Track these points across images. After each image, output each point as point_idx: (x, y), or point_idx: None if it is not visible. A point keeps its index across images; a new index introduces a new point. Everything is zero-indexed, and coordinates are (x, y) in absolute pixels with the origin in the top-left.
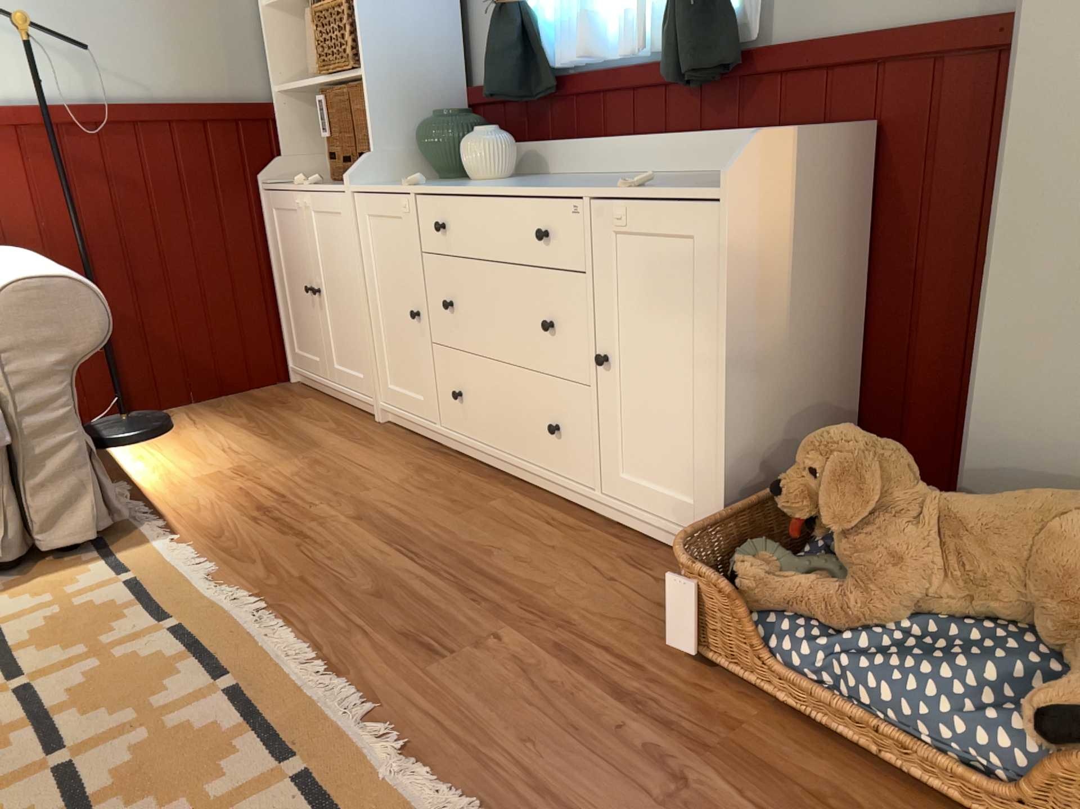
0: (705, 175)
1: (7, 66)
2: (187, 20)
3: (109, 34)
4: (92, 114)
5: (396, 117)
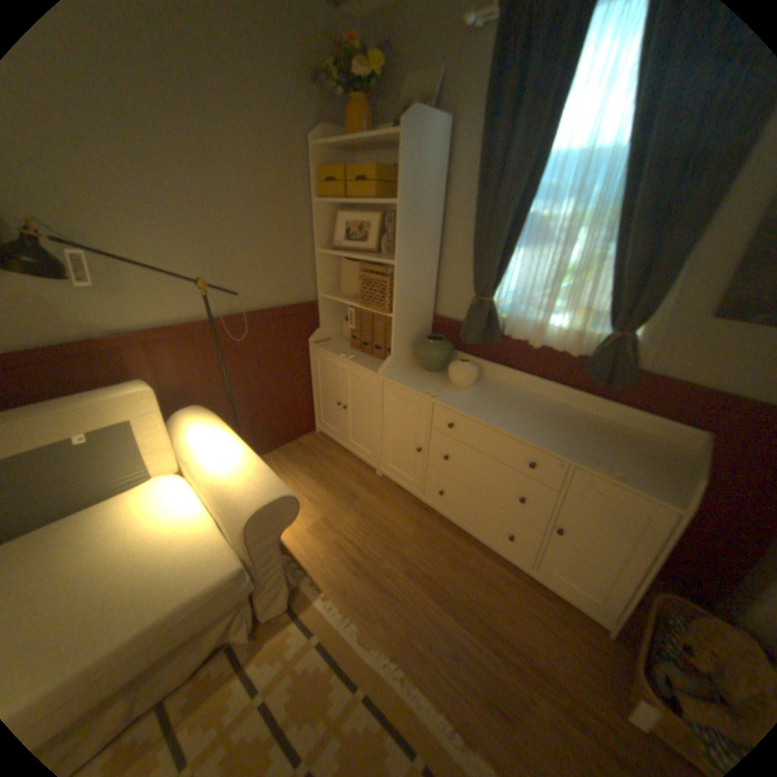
0: (600, 422)
1: (183, 298)
2: (278, 260)
3: (238, 272)
4: (229, 320)
5: (404, 336)
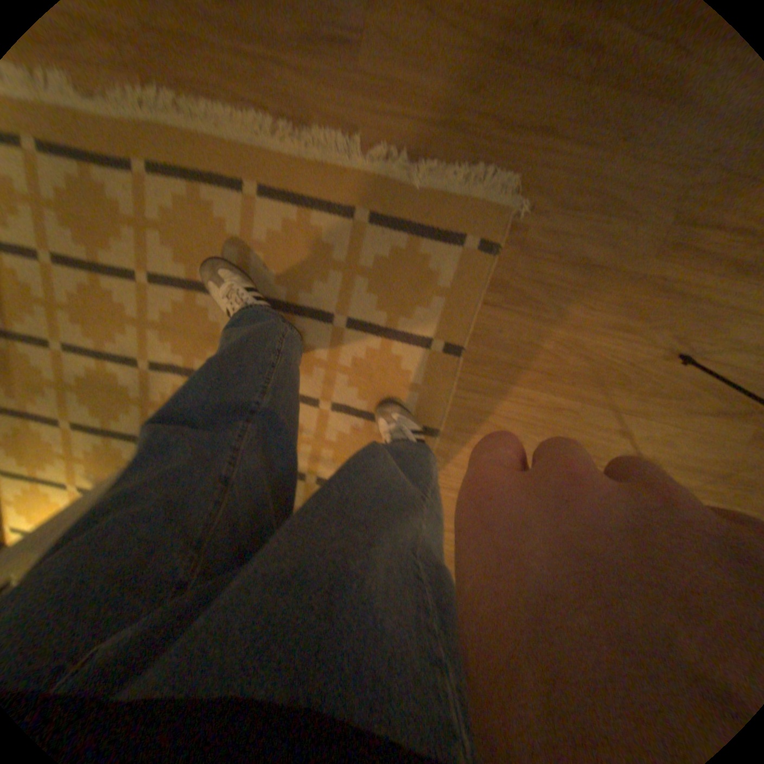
0: None
1: None
2: None
3: None
4: None
5: None
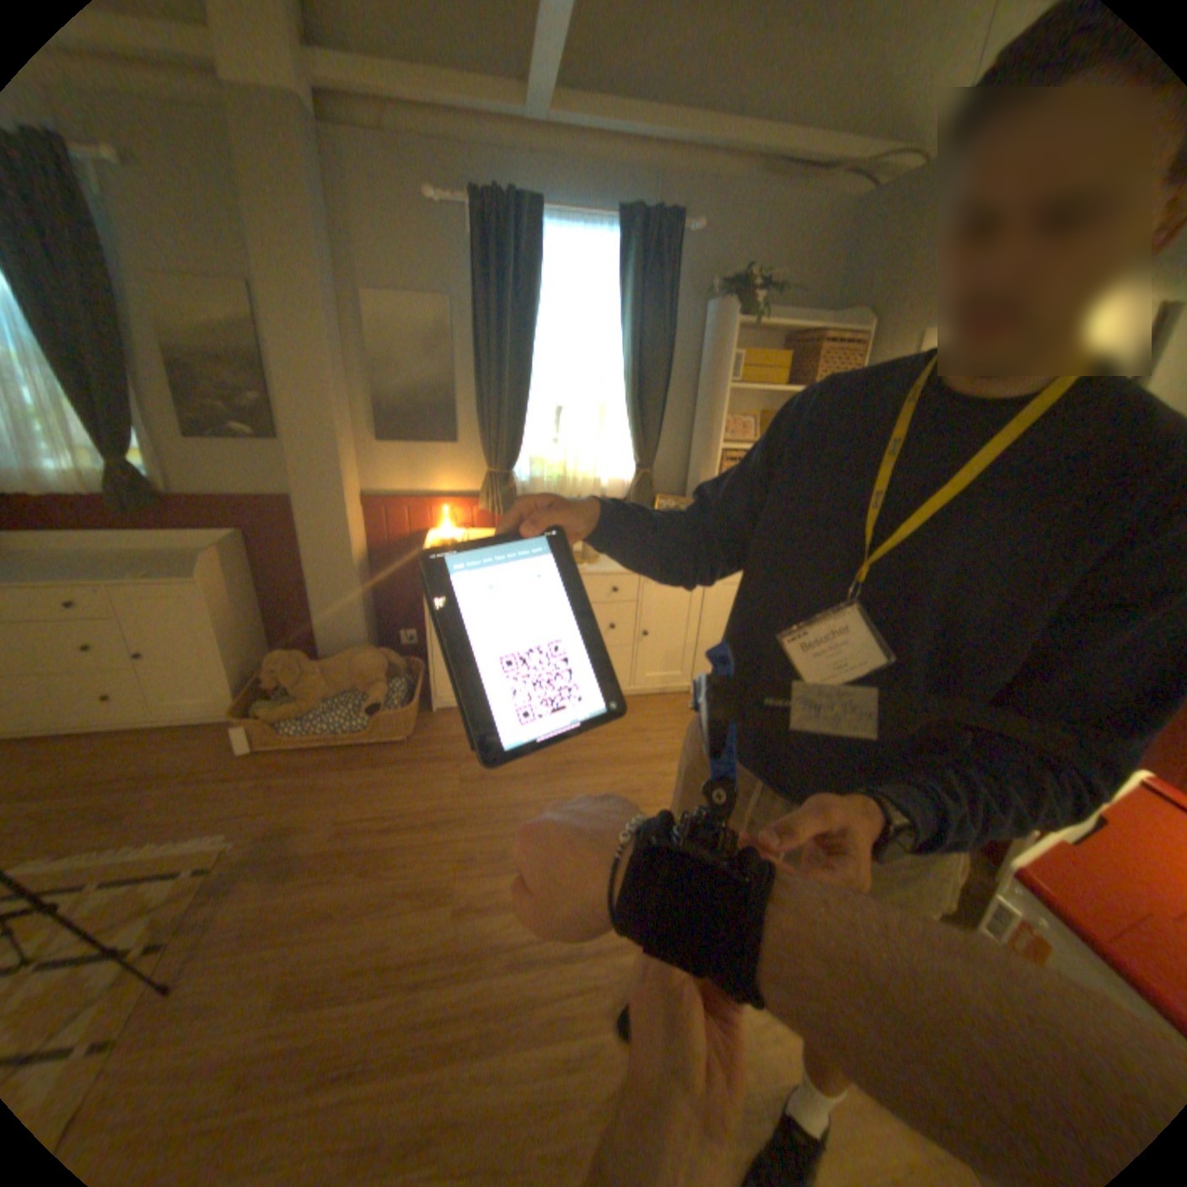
0: (153, 553)
1: None
2: None
3: None
4: None
5: None
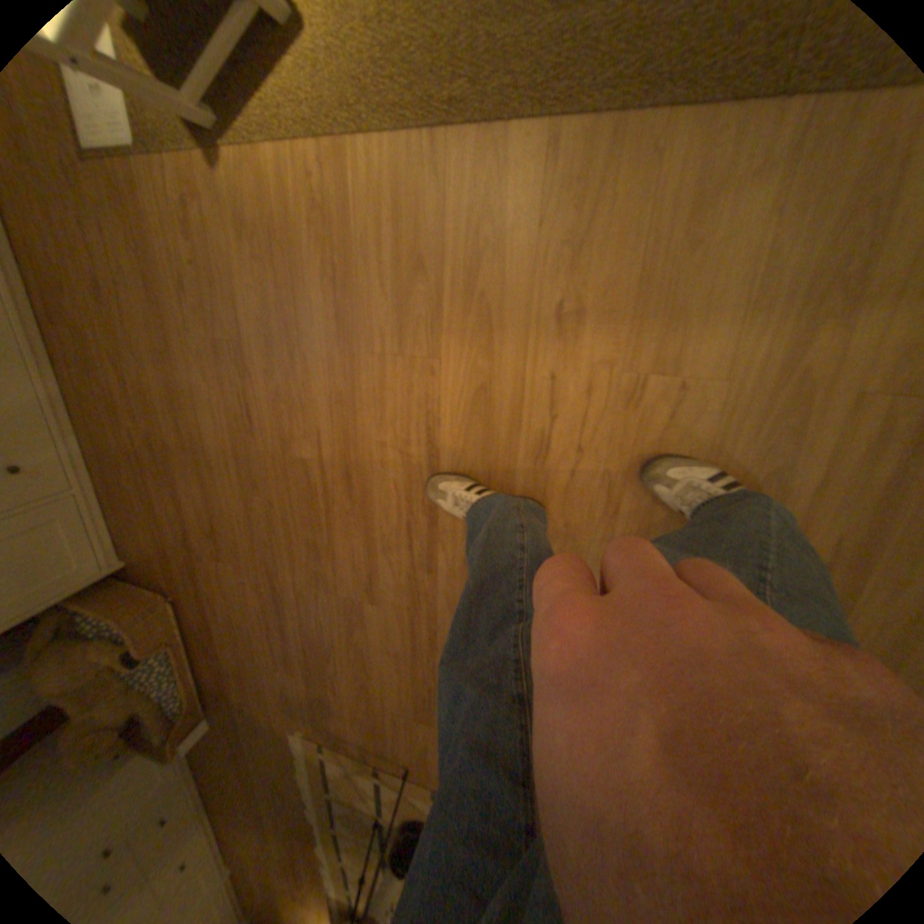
0: None
1: None
2: None
3: None
4: None
5: None
